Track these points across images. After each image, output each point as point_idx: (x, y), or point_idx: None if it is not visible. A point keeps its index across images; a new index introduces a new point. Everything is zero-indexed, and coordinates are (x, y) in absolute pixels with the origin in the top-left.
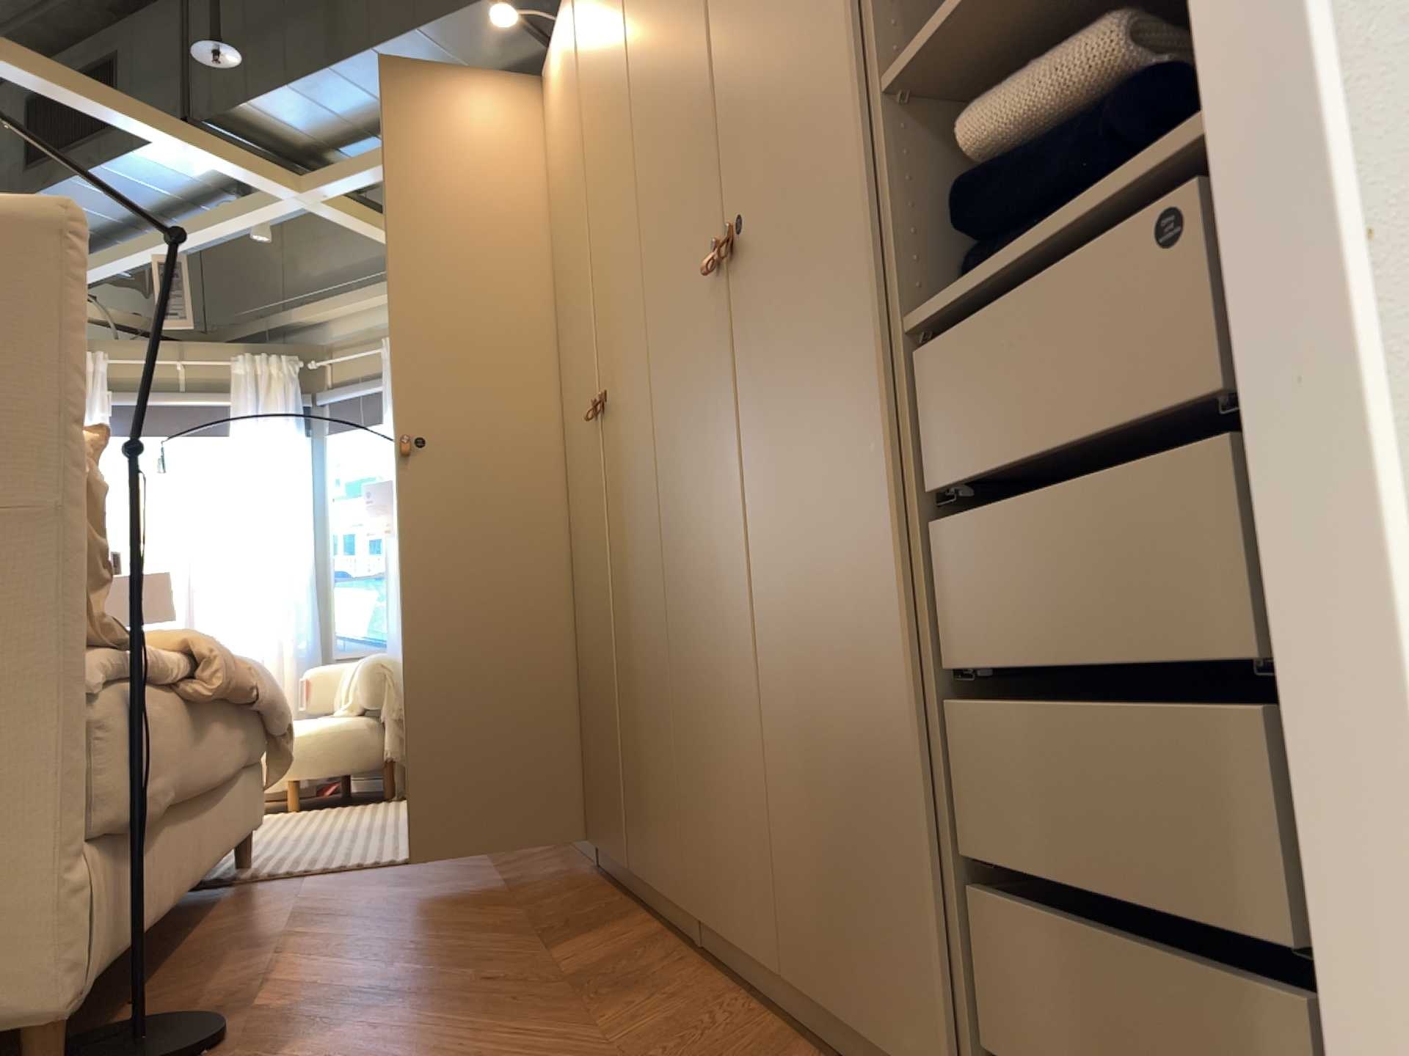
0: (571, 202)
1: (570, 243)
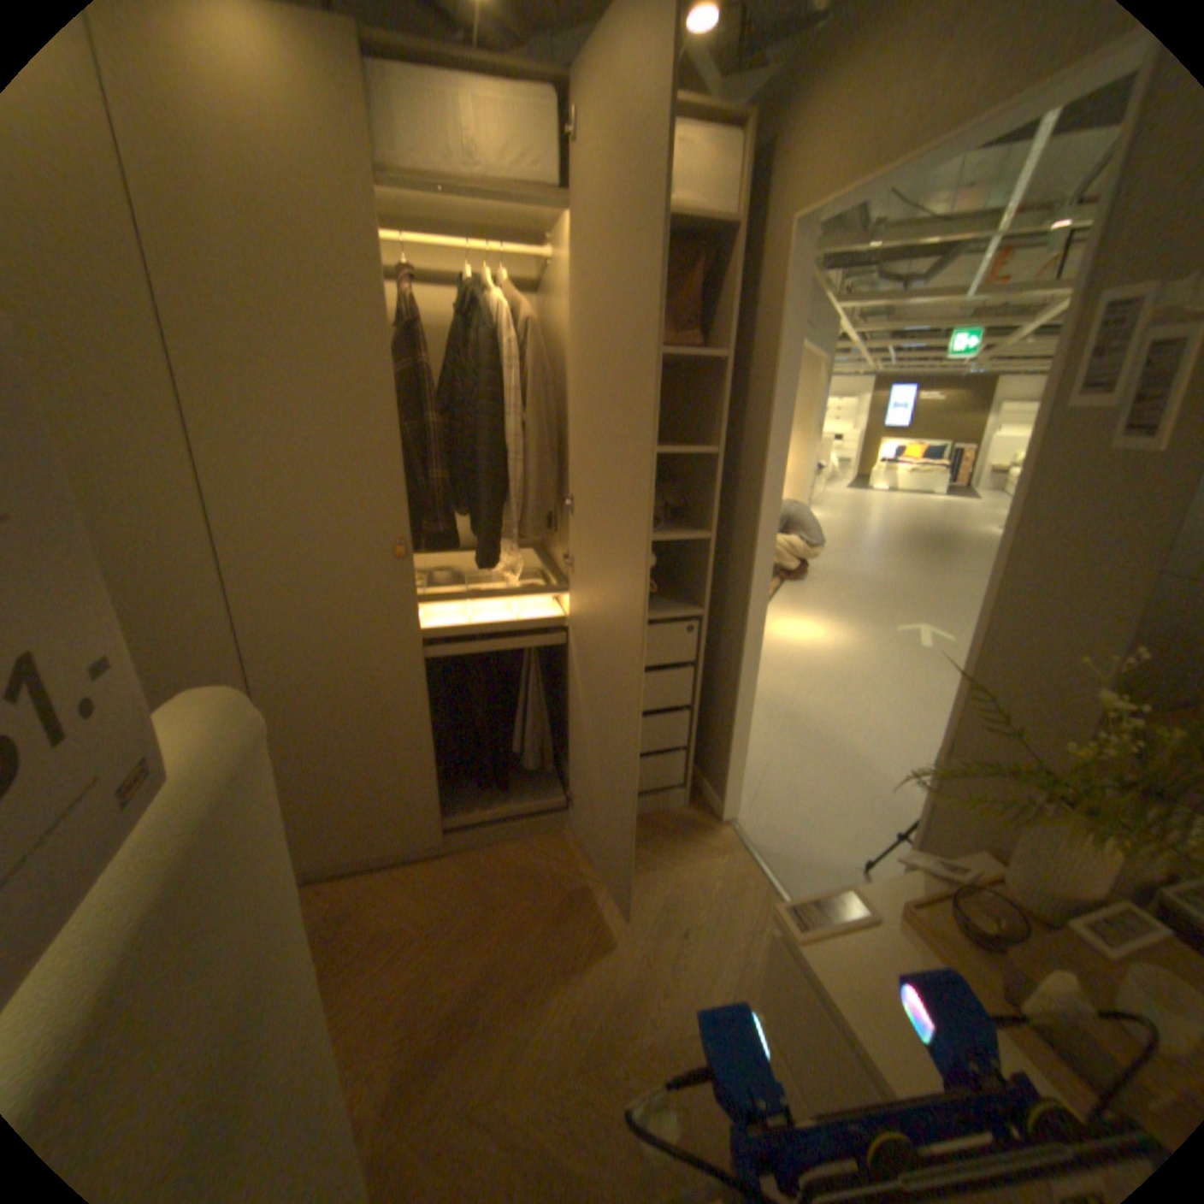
0: None
1: None
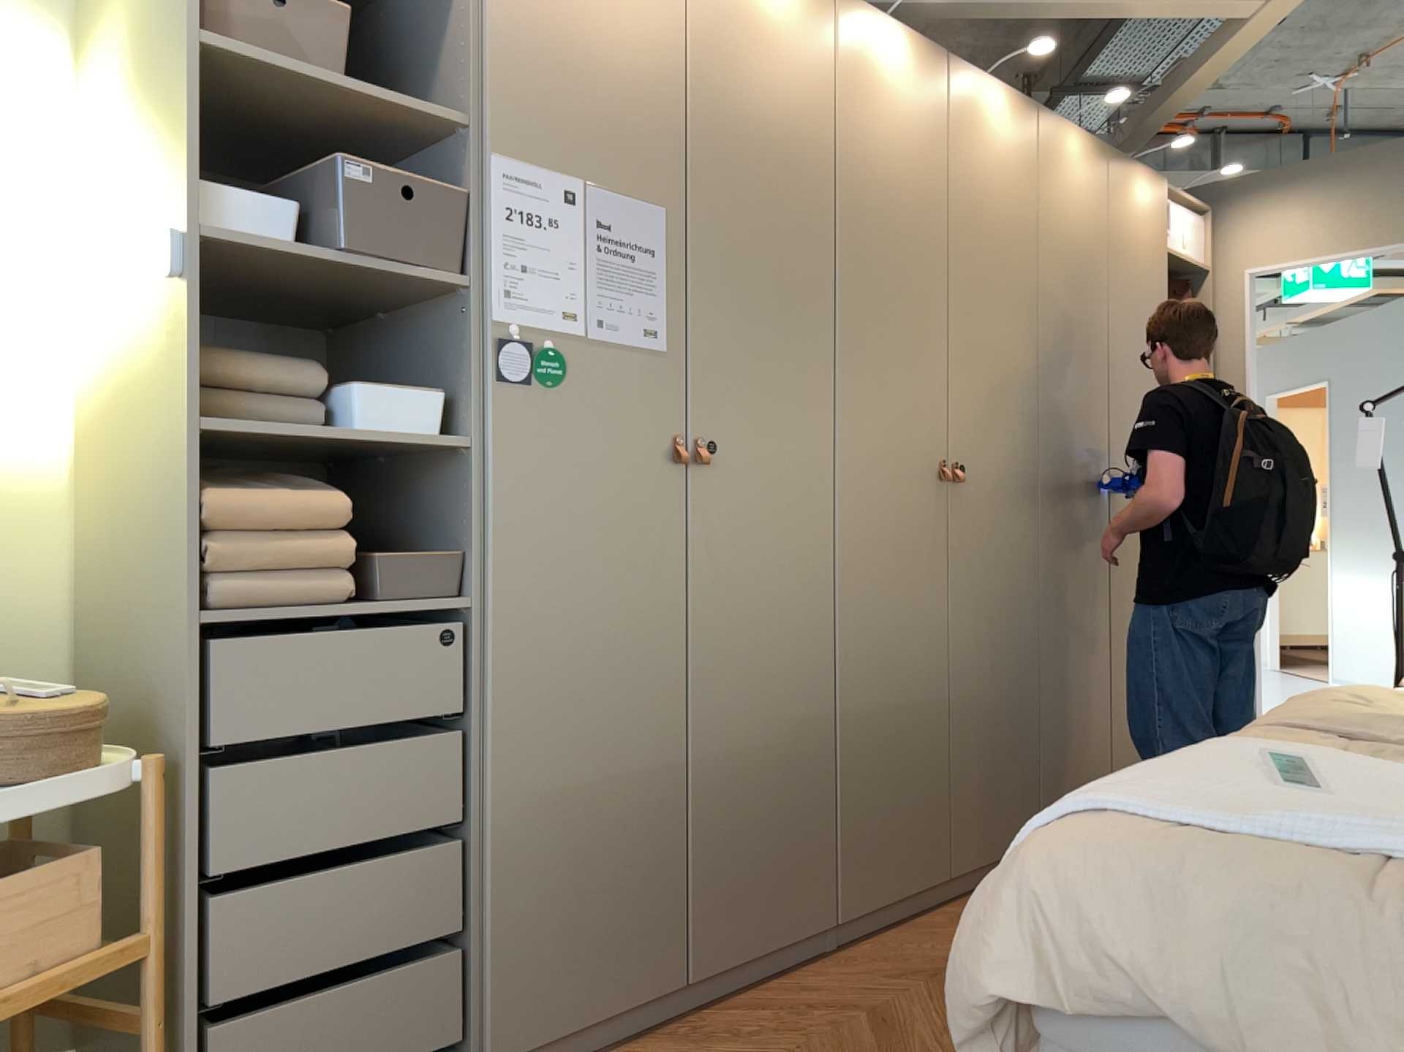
0: (903, 227)
1: (891, 261)
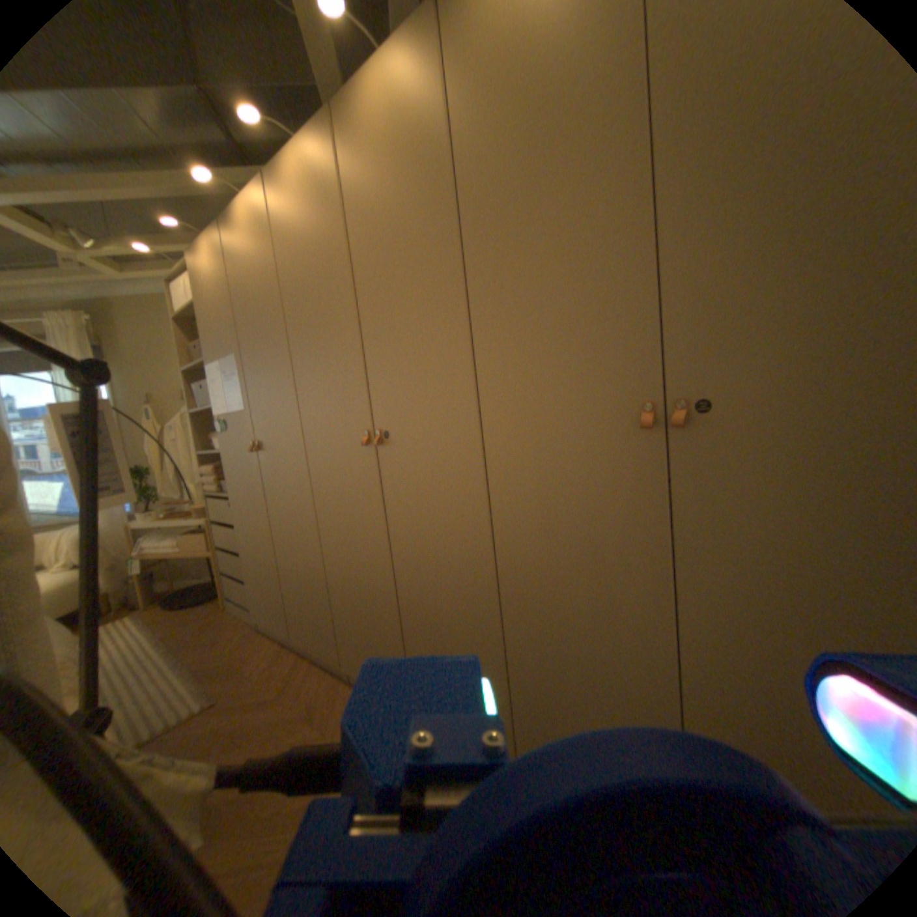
0: (314, 282)
1: (311, 311)
